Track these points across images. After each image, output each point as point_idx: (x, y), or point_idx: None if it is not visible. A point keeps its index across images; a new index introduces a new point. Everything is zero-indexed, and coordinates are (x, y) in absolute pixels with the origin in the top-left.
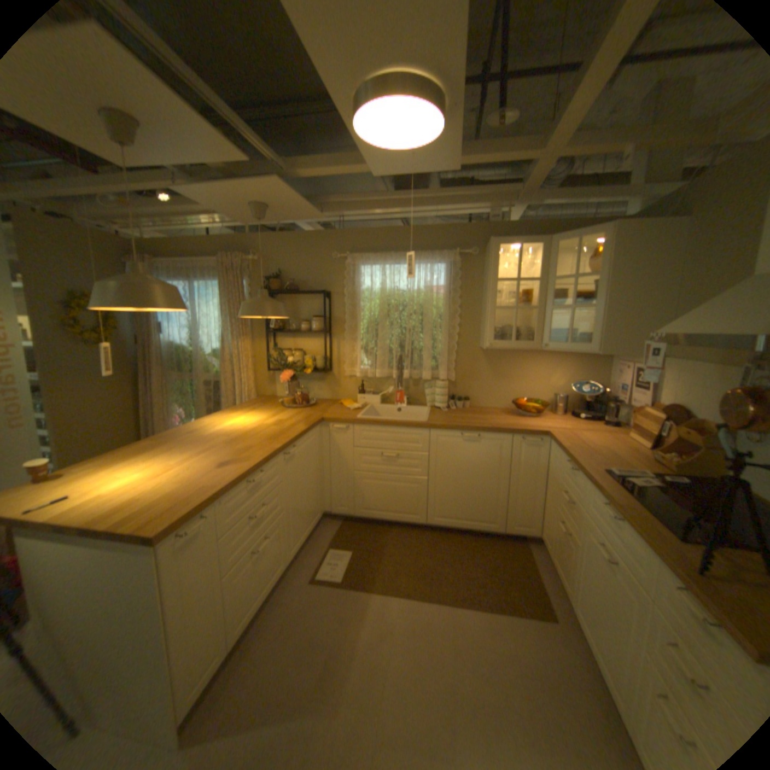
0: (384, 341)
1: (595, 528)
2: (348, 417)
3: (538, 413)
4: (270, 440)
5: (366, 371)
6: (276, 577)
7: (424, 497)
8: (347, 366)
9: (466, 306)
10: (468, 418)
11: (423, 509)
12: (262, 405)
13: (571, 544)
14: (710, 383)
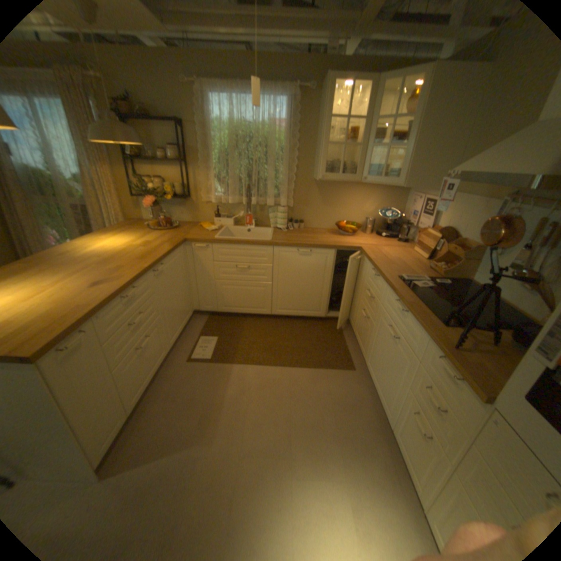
0: (235, 170)
1: (387, 315)
2: (207, 237)
3: (354, 233)
4: (139, 260)
5: (220, 198)
6: (160, 361)
7: (269, 296)
8: (203, 192)
9: (304, 141)
10: (302, 237)
11: (269, 304)
12: (130, 228)
13: (369, 324)
14: (477, 211)
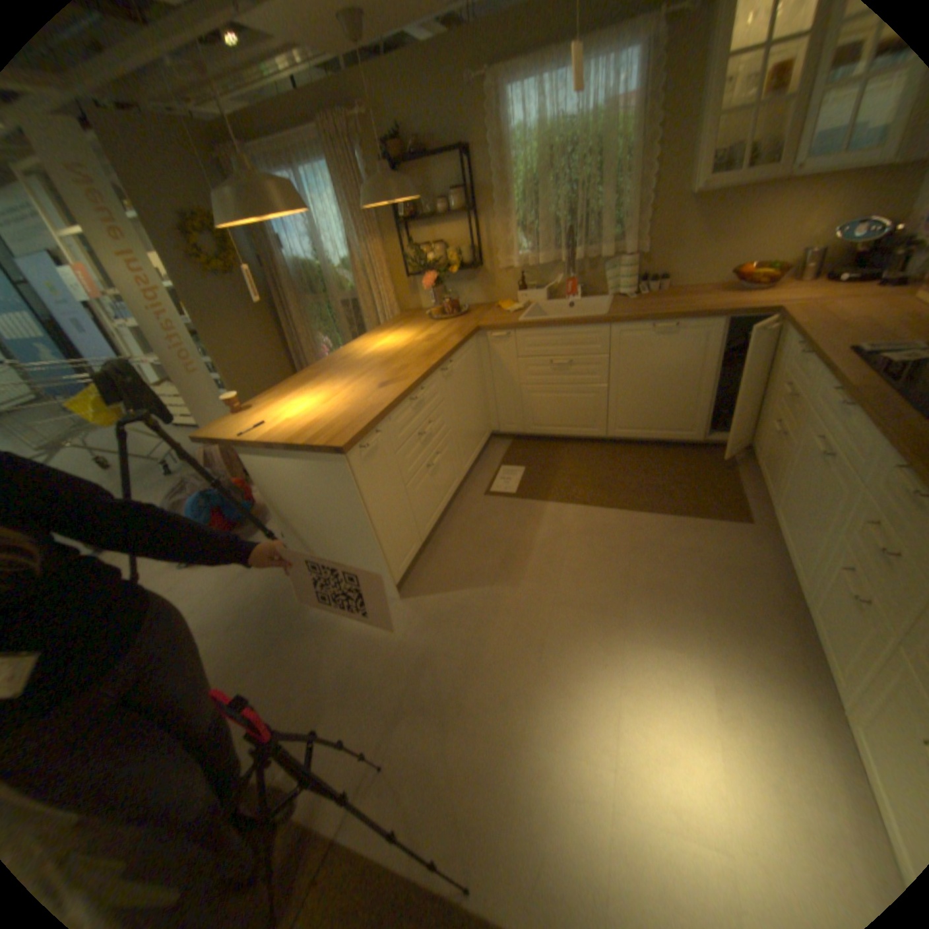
0: (548, 208)
1: (818, 420)
2: (507, 322)
3: (772, 283)
4: (425, 358)
5: (525, 259)
6: (453, 490)
7: (603, 408)
8: (500, 255)
9: (672, 122)
10: (663, 304)
11: (603, 421)
12: (408, 321)
13: (785, 444)
14: None
